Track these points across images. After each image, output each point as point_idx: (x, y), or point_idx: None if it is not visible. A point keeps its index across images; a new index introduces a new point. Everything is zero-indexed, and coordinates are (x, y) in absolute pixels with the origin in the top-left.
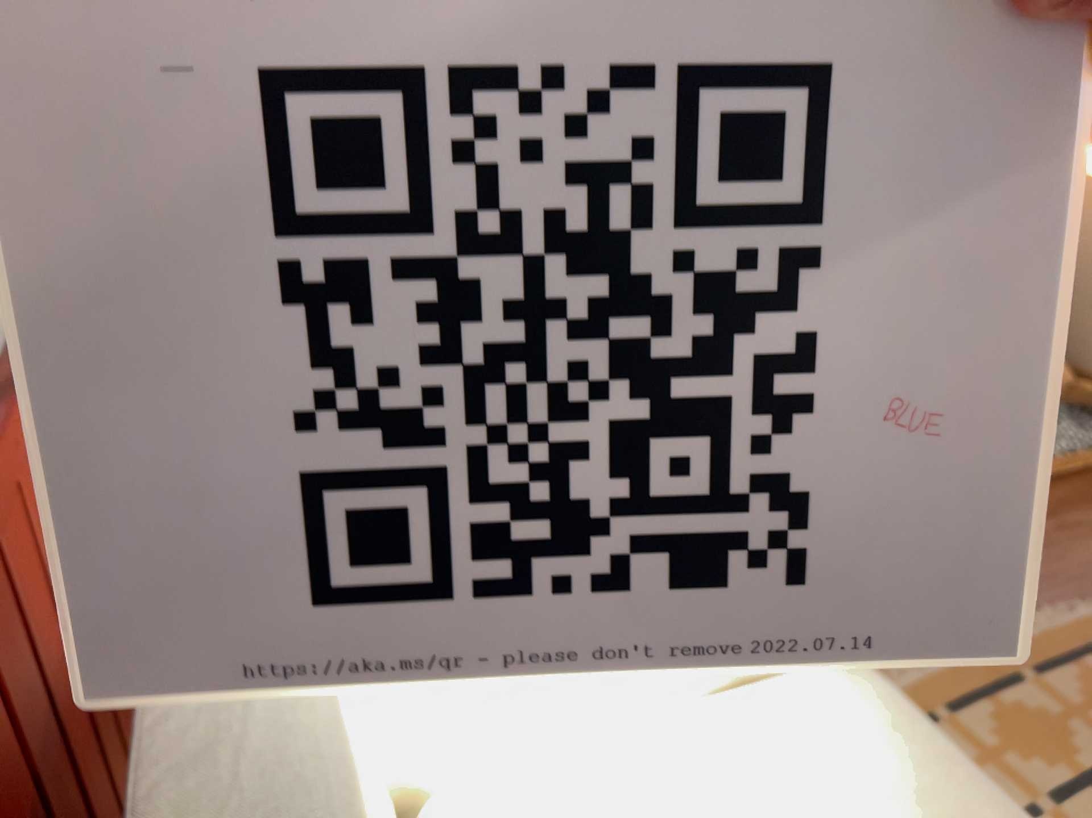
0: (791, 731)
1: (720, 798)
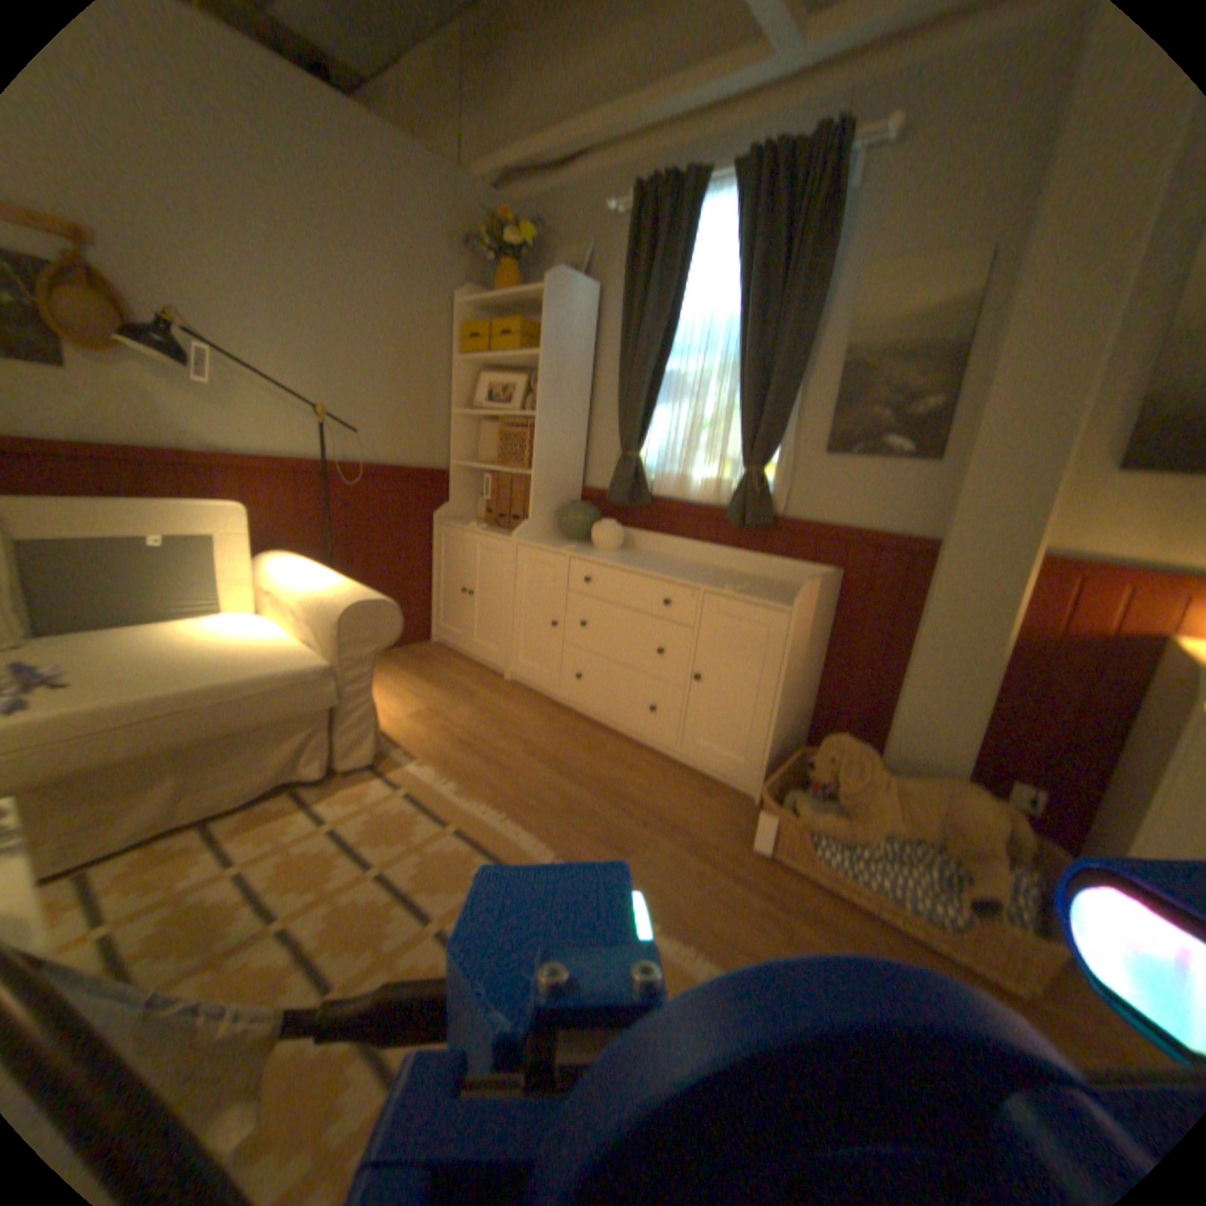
0: (277, 649)
1: (241, 640)
